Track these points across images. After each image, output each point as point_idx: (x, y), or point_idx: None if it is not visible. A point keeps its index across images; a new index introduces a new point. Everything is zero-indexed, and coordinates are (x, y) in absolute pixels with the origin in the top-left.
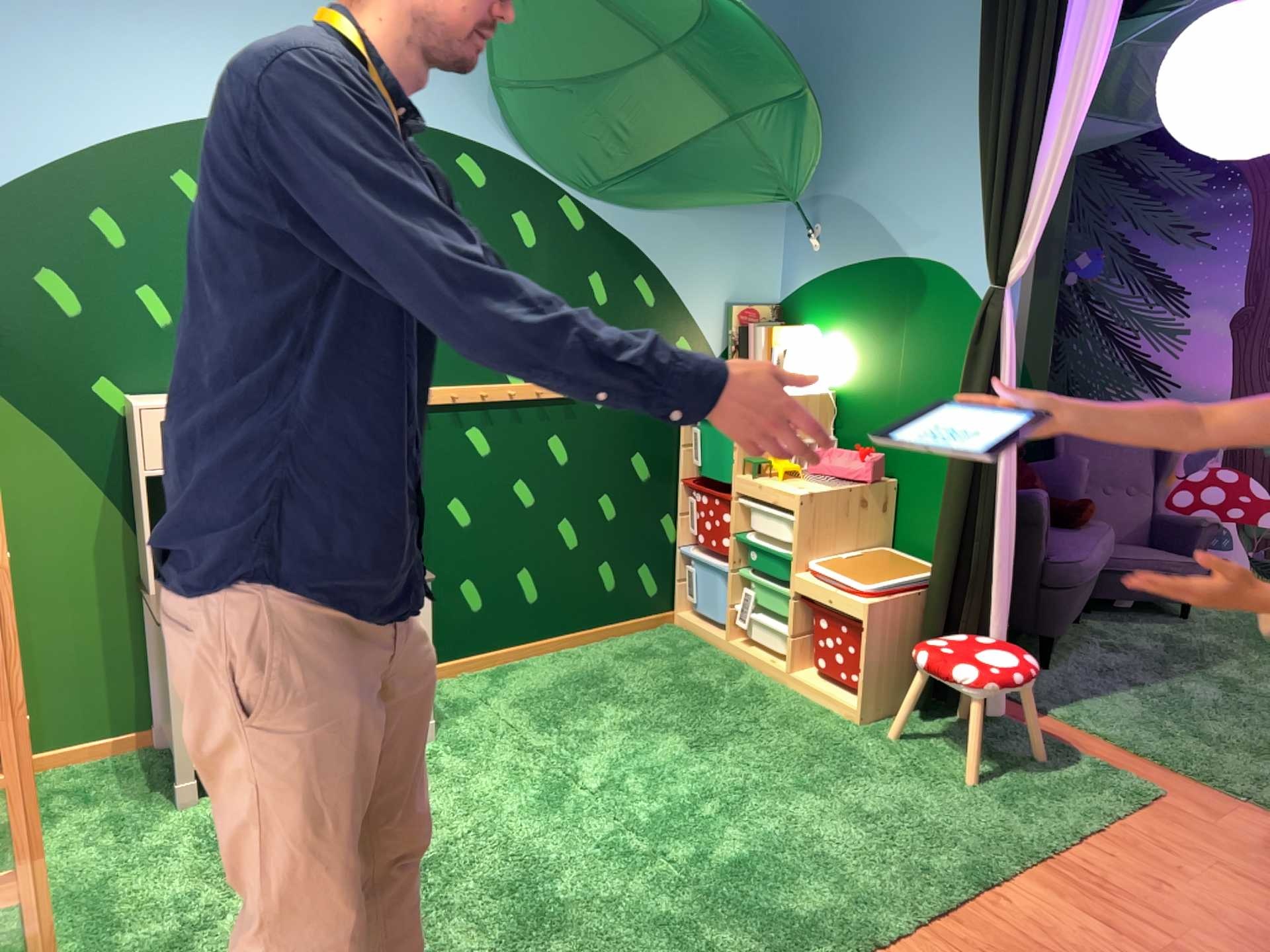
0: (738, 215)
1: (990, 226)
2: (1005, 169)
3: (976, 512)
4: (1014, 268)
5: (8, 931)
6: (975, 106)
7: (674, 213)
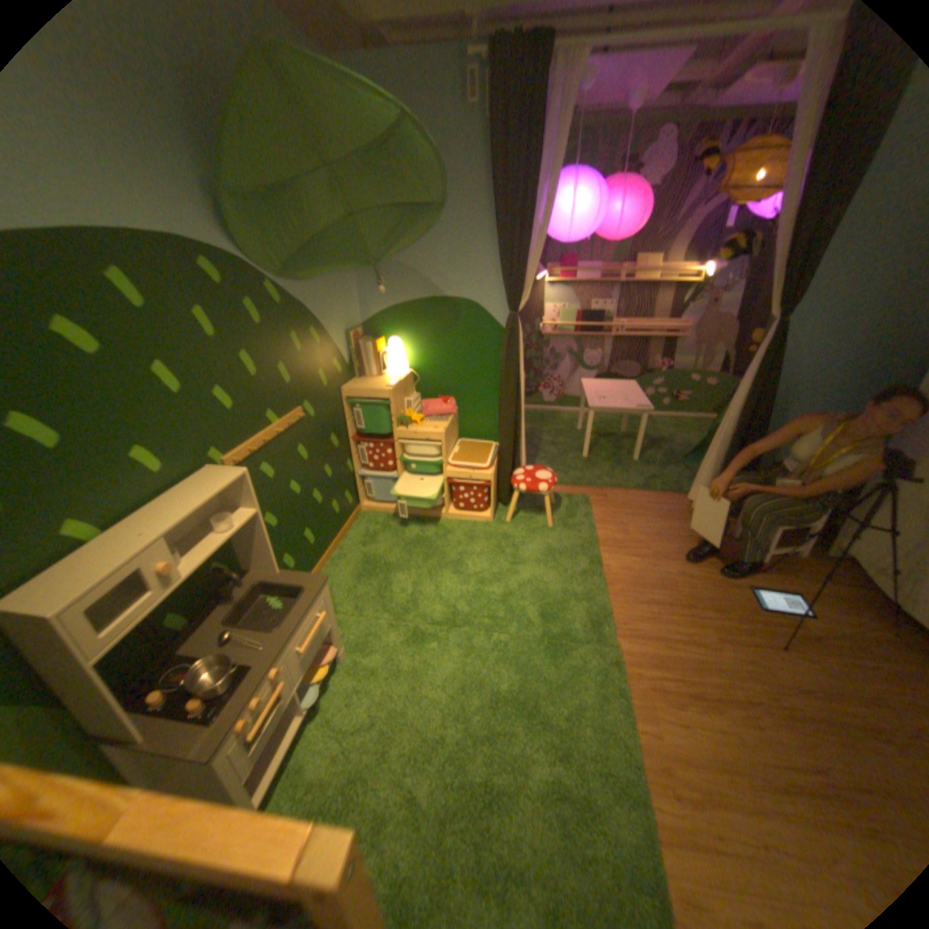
0: (339, 277)
1: (511, 285)
2: (515, 255)
3: (515, 418)
4: (520, 305)
5: None
6: (479, 215)
7: (316, 282)
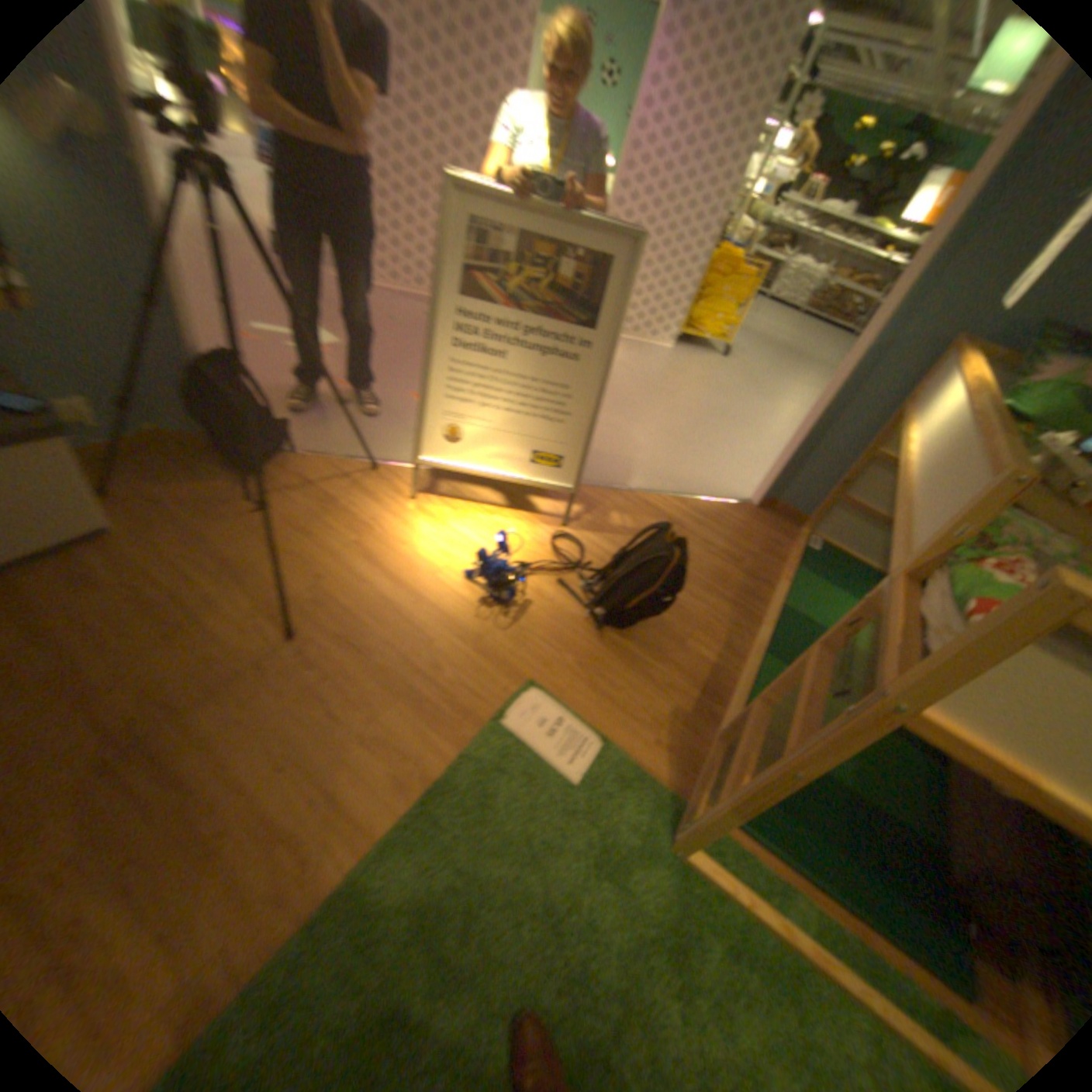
0: None
1: None
2: None
3: None
4: None
5: (788, 922)
6: None
7: None
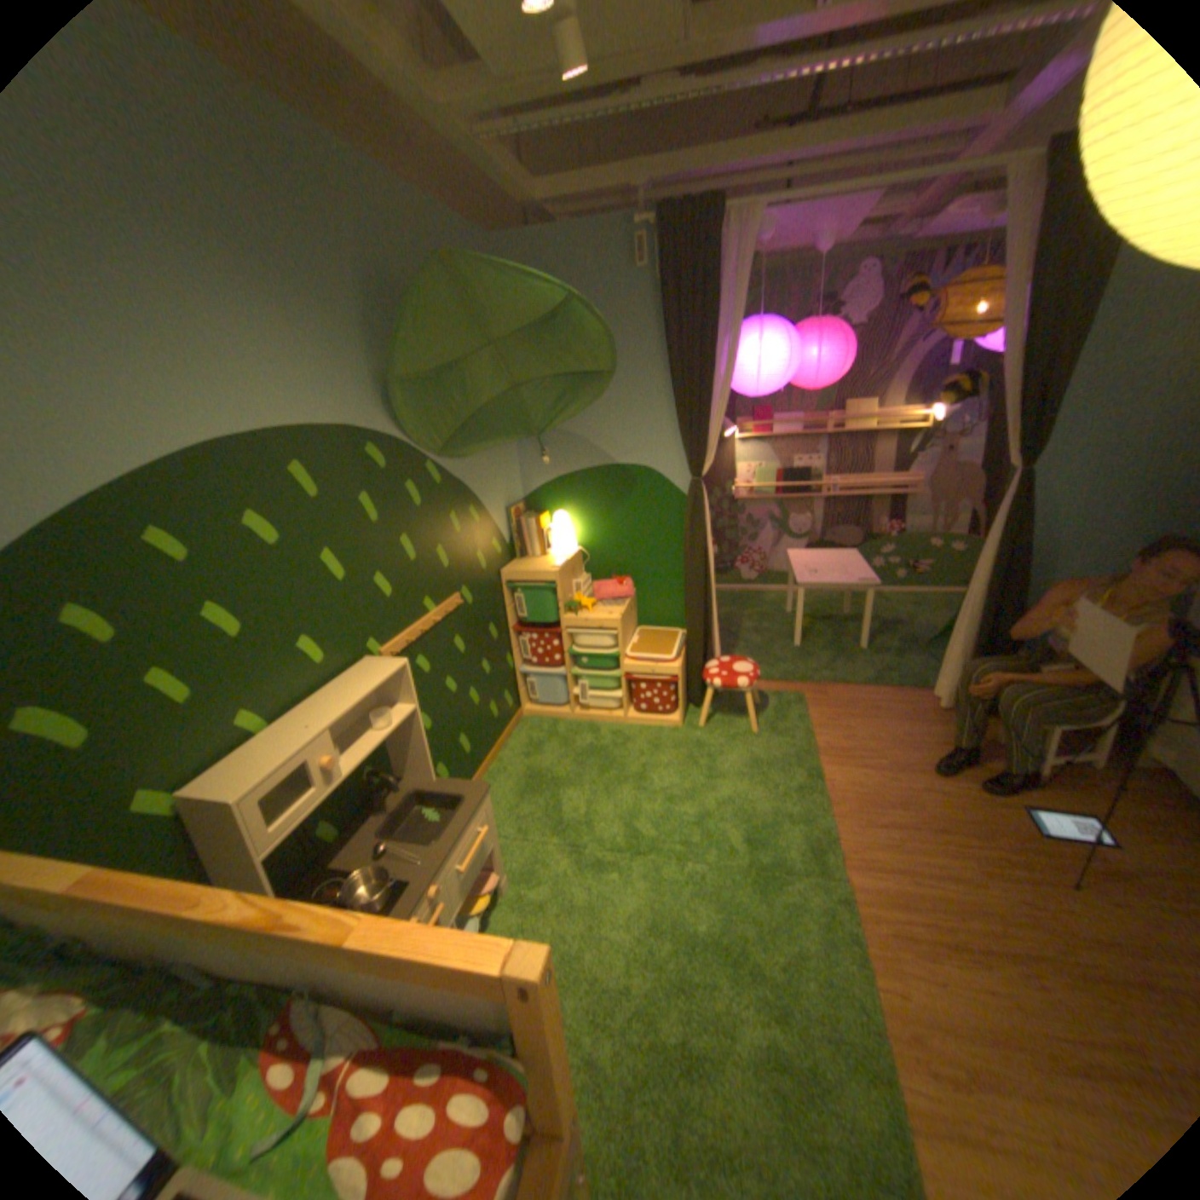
0: (499, 450)
1: (691, 448)
2: (694, 415)
3: (704, 599)
4: (703, 469)
5: None
6: (652, 376)
7: (476, 458)
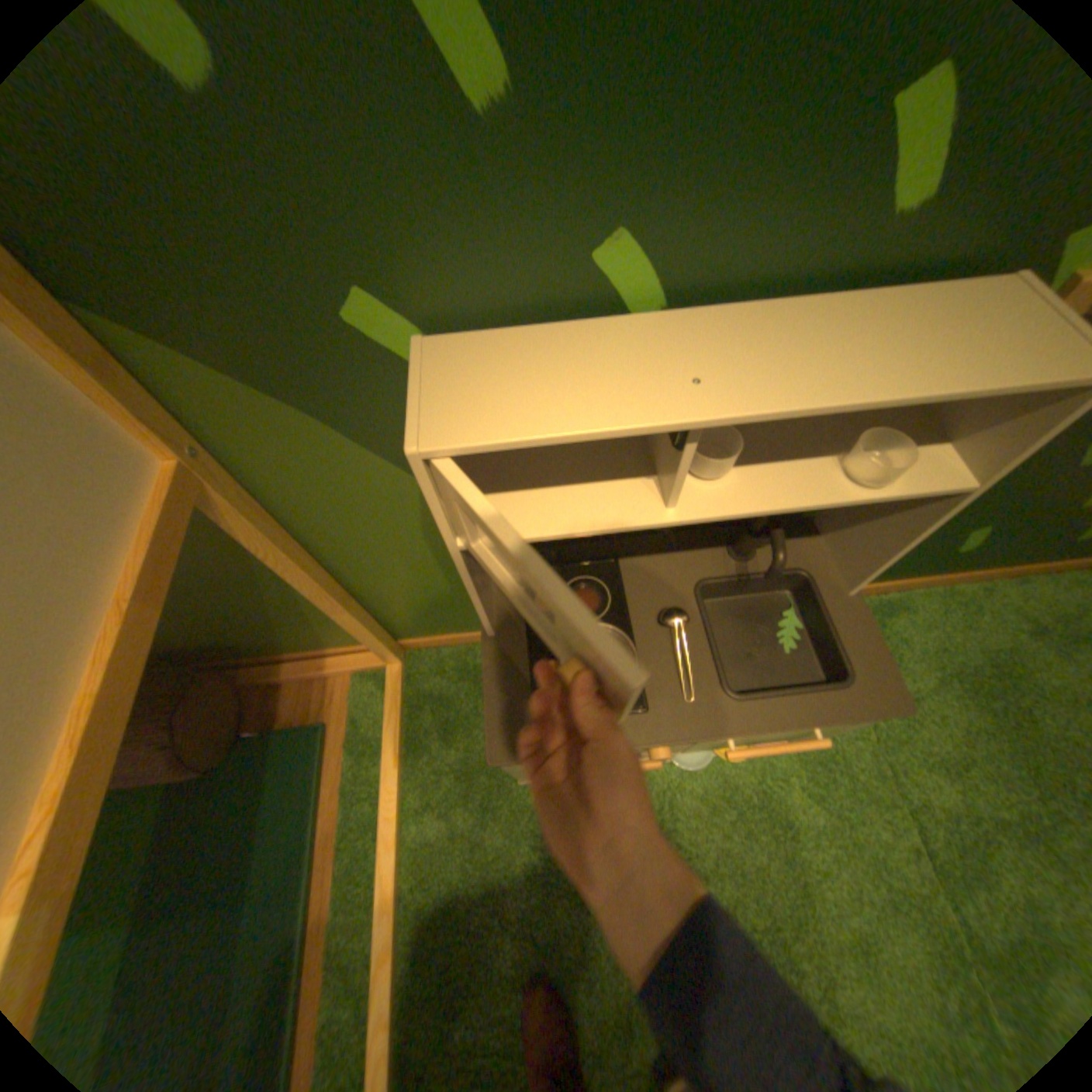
0: None
1: None
2: None
3: None
4: None
5: (365, 955)
6: None
7: None
